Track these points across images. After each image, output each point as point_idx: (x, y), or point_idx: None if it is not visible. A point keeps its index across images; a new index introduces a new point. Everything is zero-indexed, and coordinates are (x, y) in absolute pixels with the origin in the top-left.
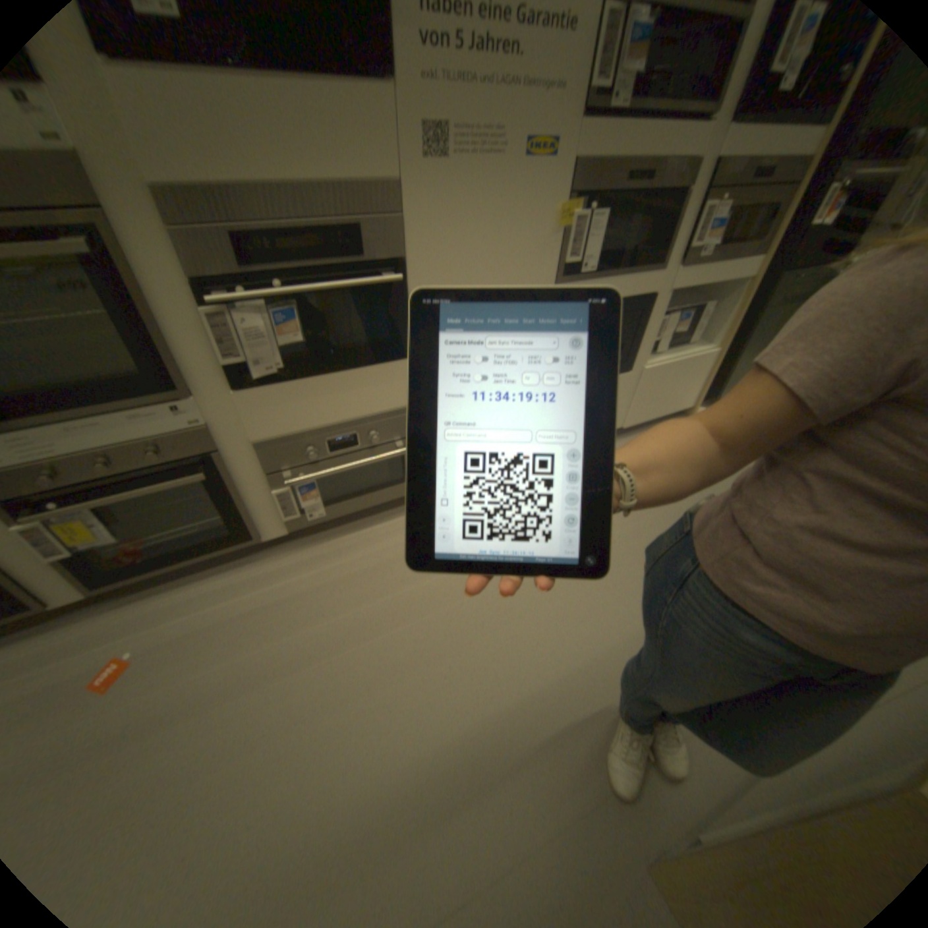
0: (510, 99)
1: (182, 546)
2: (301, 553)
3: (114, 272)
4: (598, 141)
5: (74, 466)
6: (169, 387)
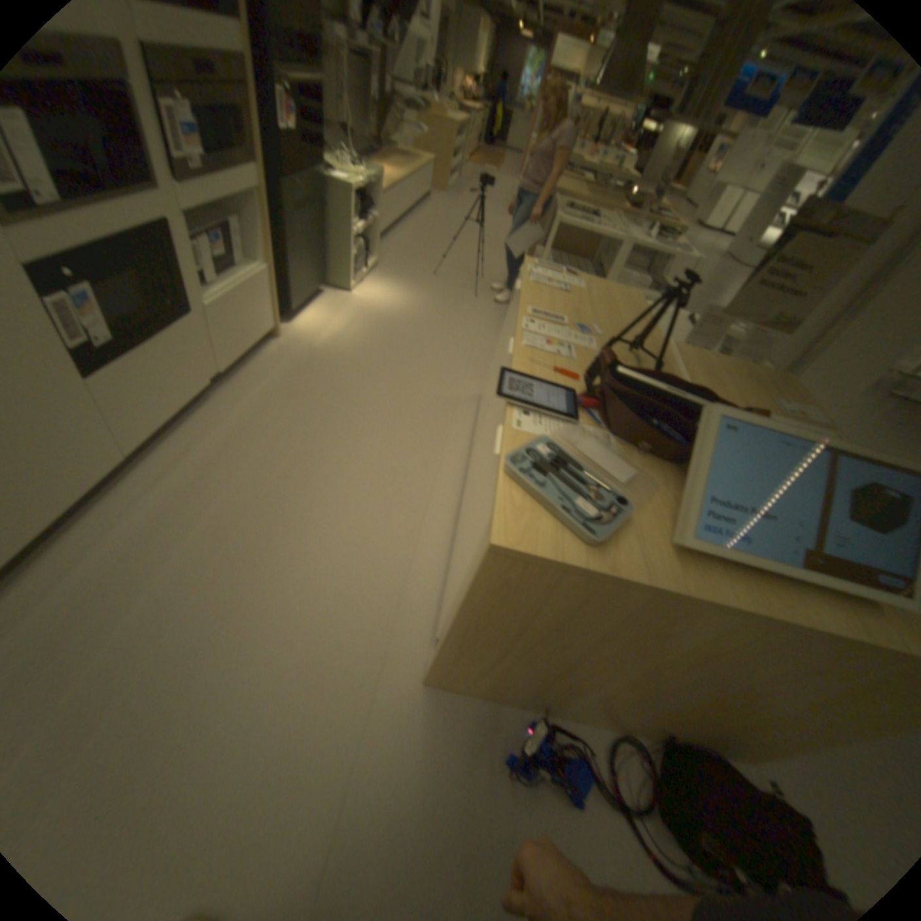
0: None
1: None
2: None
3: None
4: None
5: None
6: None
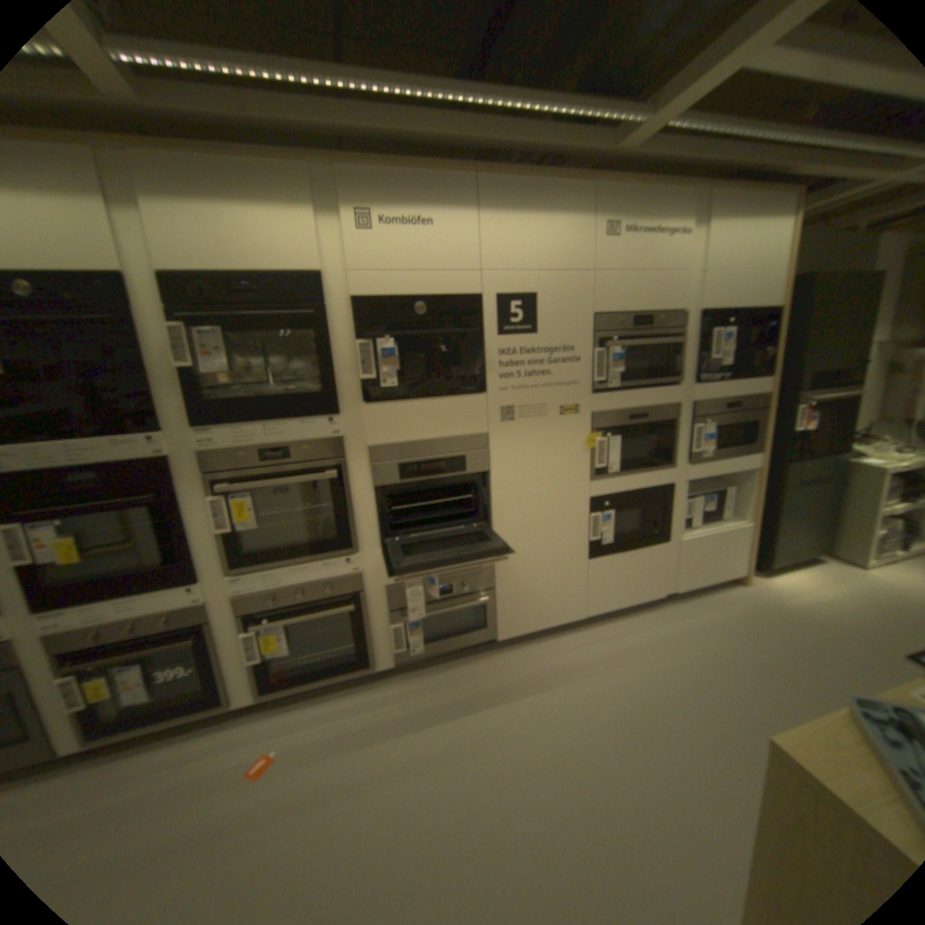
0: (548, 393)
1: (323, 669)
2: (403, 687)
3: (343, 486)
4: (605, 404)
5: (287, 596)
6: (350, 547)
